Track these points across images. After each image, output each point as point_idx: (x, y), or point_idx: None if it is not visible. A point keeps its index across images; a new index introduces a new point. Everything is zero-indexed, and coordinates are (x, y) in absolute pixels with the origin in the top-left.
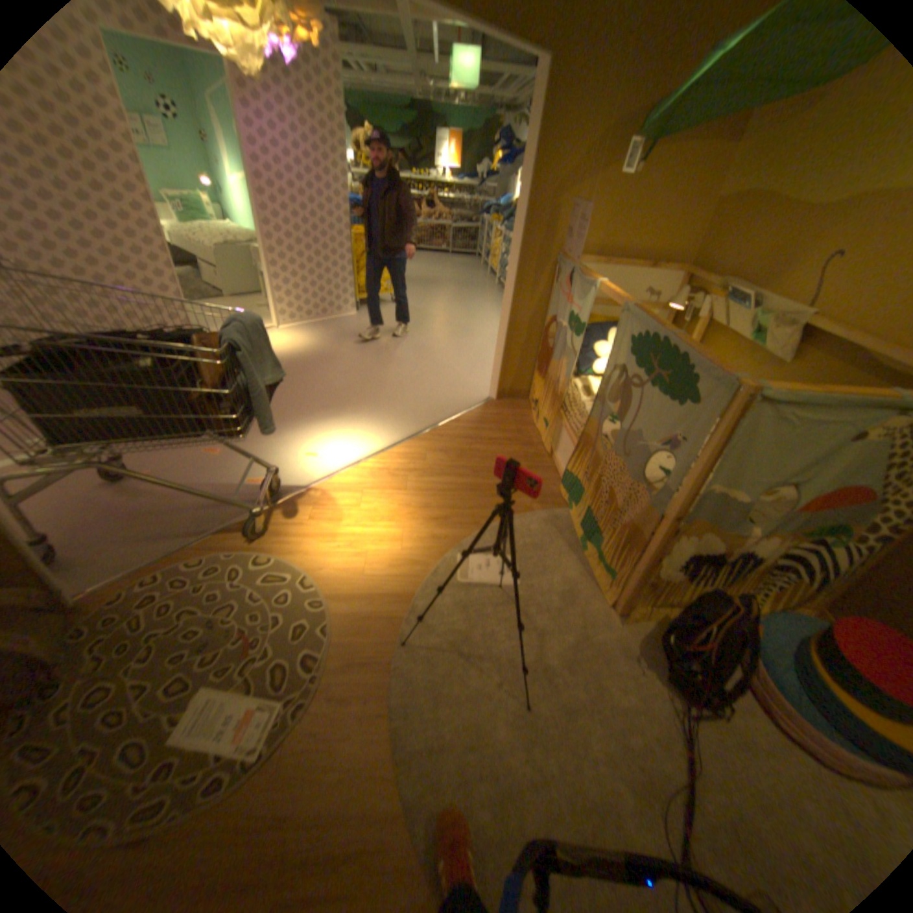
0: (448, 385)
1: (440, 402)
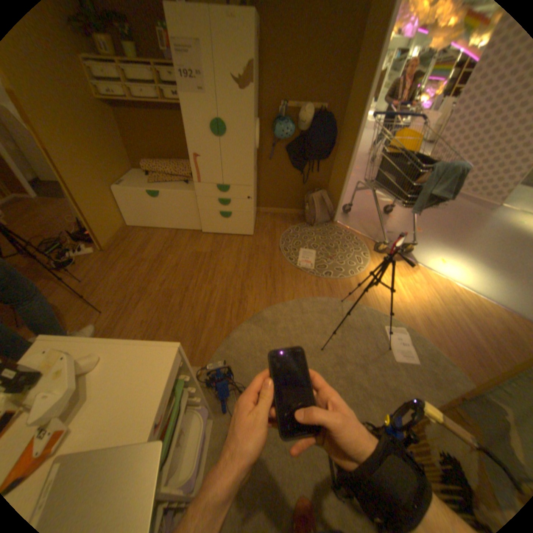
0: None
1: None
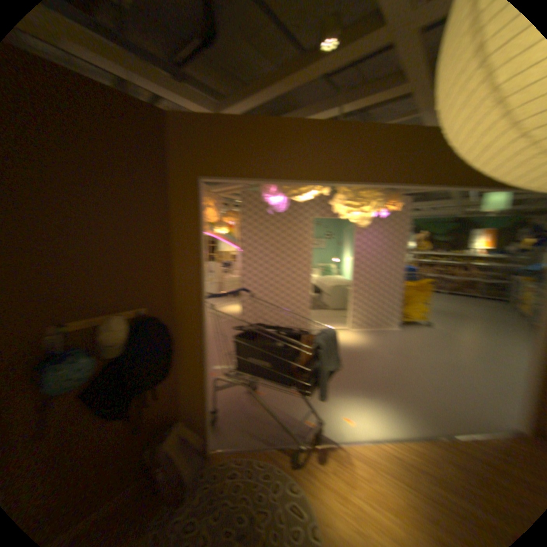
0: (471, 402)
1: (461, 416)
